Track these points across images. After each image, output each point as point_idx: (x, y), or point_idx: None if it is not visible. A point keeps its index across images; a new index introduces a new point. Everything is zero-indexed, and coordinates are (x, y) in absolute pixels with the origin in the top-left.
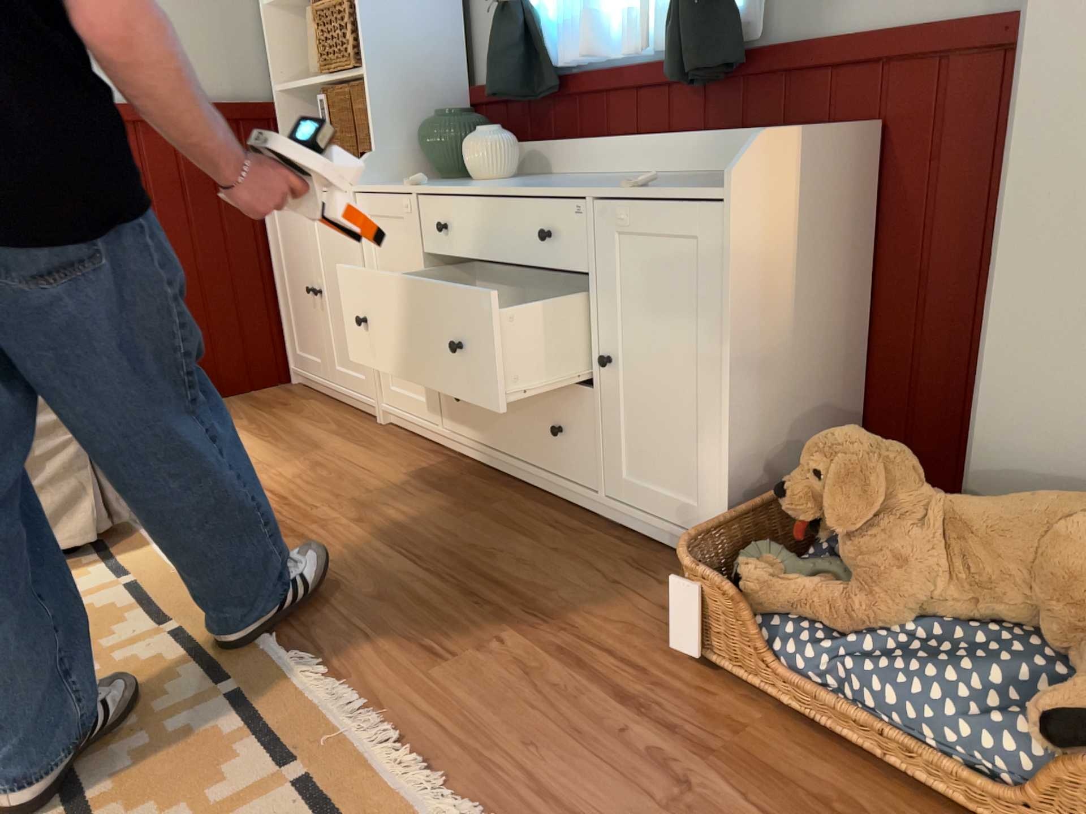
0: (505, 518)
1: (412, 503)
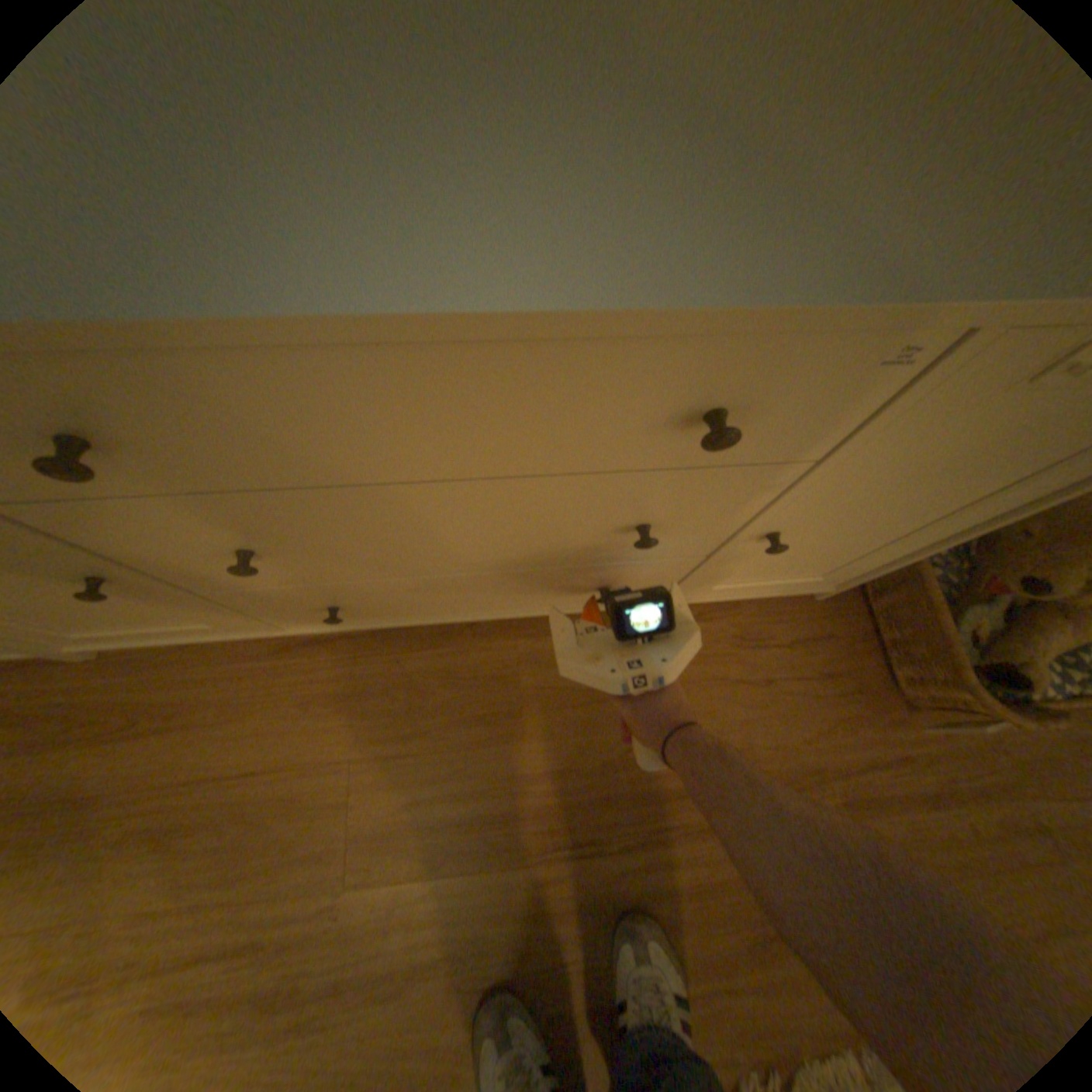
0: (567, 686)
1: (434, 767)
